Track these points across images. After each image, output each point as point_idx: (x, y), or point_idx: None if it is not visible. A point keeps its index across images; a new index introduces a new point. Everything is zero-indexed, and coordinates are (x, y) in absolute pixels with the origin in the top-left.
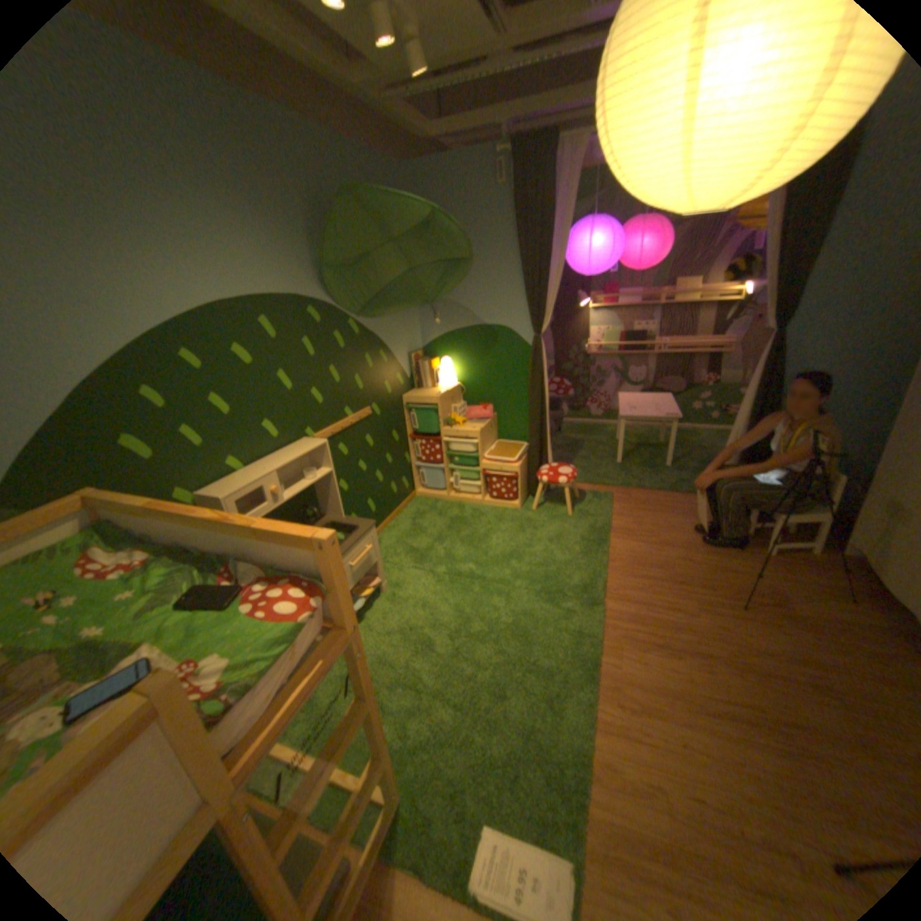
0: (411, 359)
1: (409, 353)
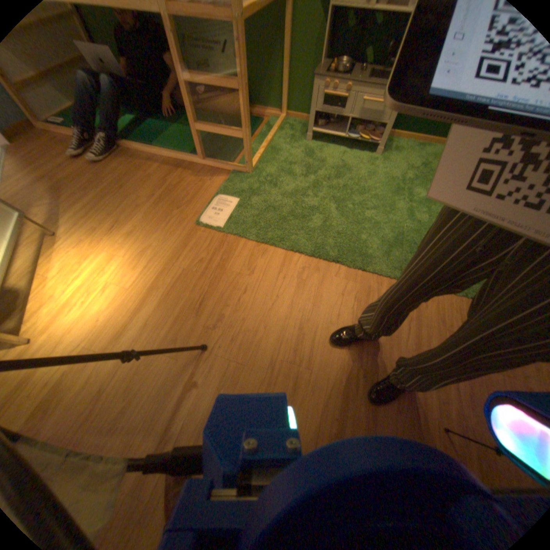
0: None
1: None
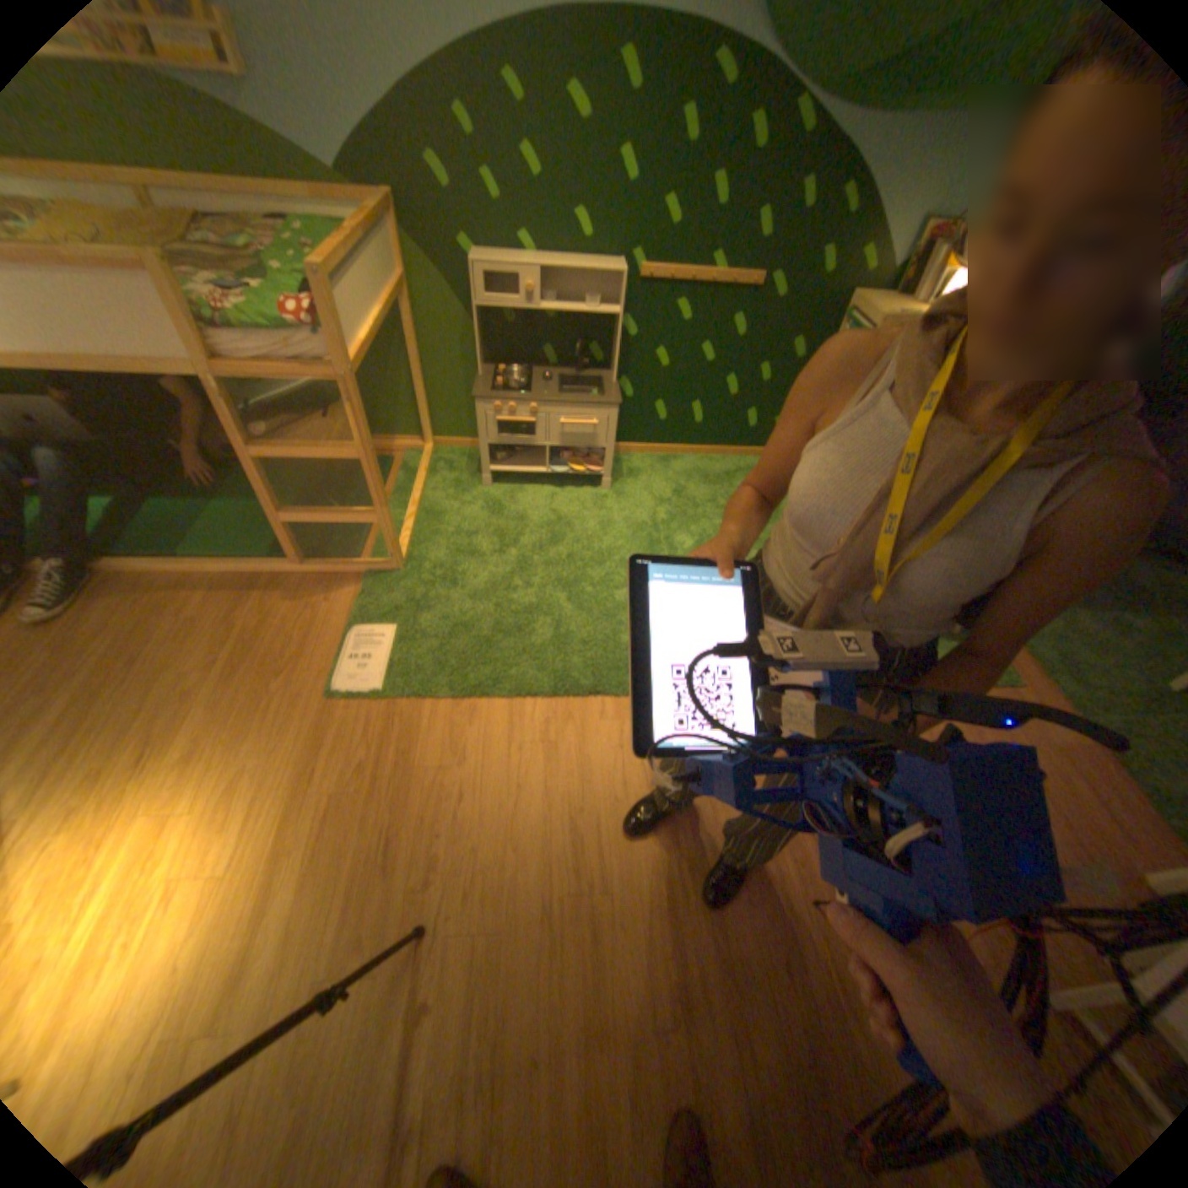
0: (924, 232)
1: (931, 217)
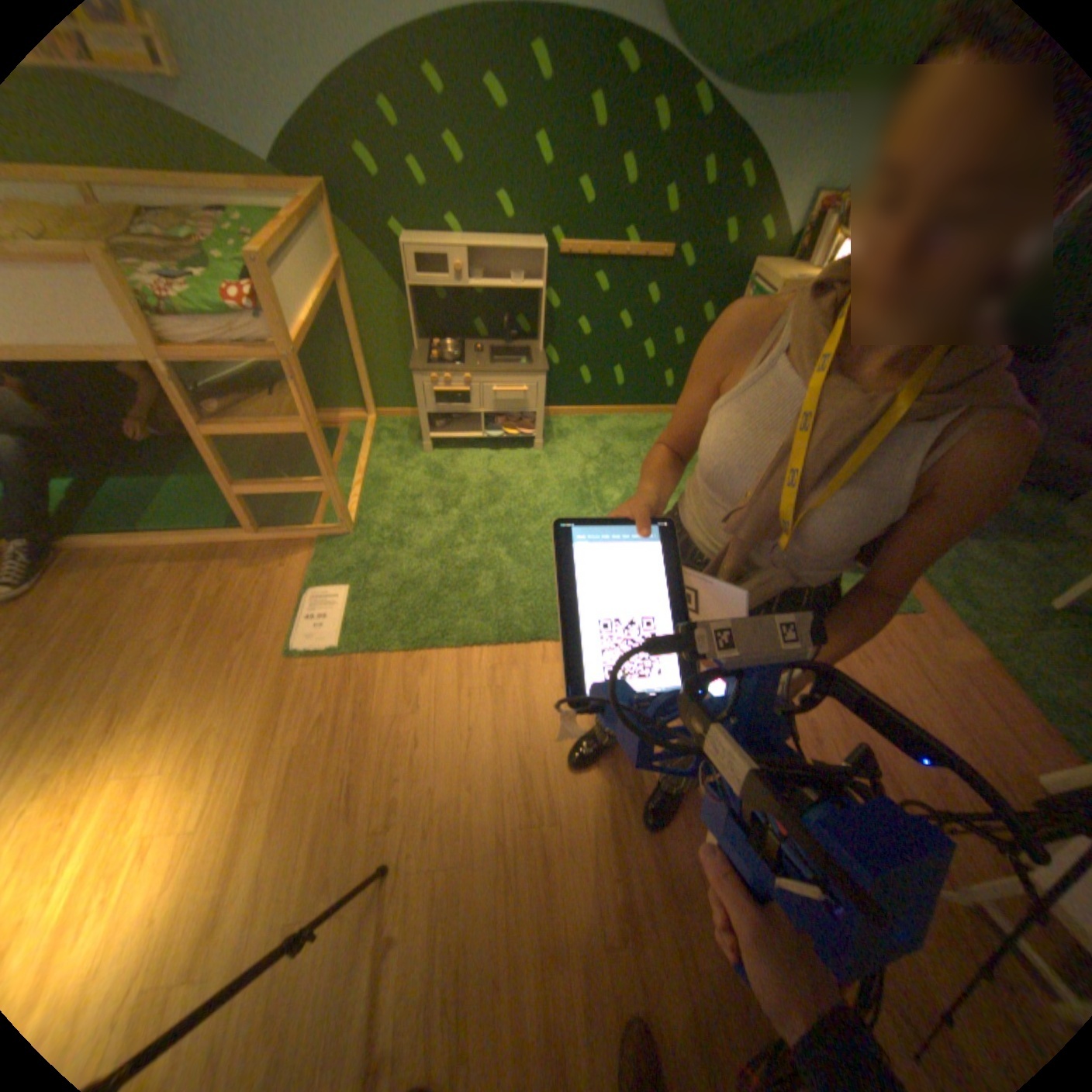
0: (816, 204)
1: (822, 190)
